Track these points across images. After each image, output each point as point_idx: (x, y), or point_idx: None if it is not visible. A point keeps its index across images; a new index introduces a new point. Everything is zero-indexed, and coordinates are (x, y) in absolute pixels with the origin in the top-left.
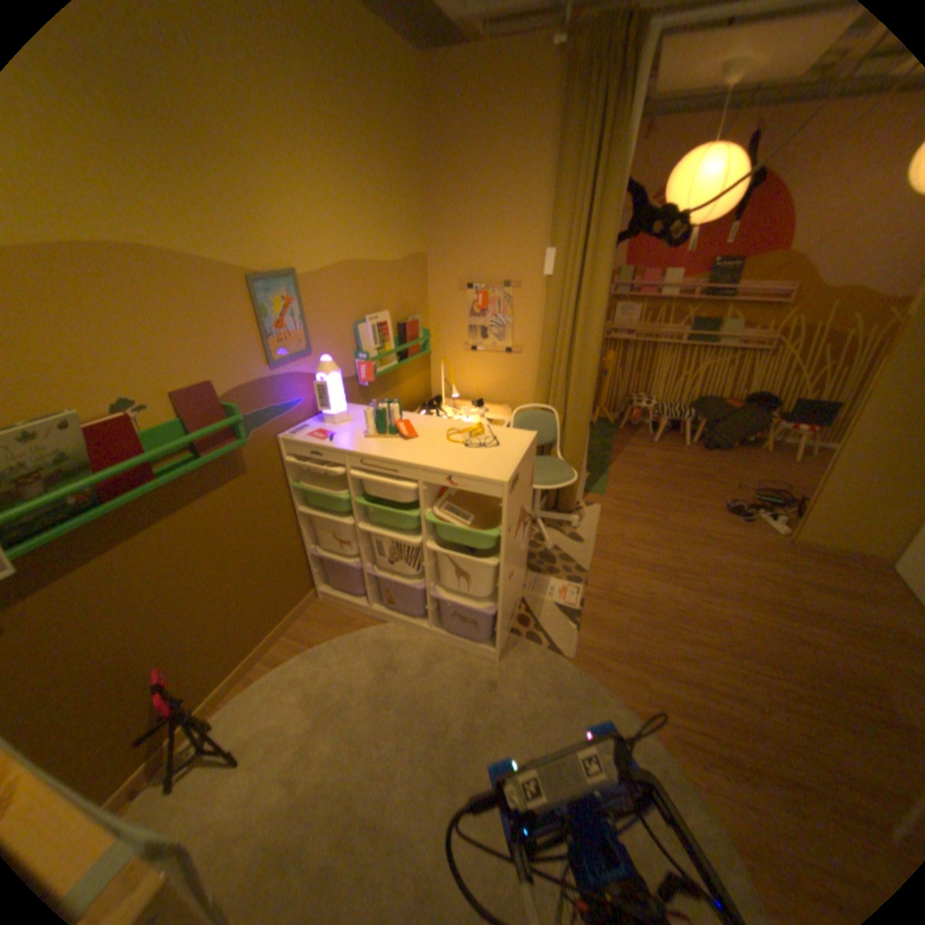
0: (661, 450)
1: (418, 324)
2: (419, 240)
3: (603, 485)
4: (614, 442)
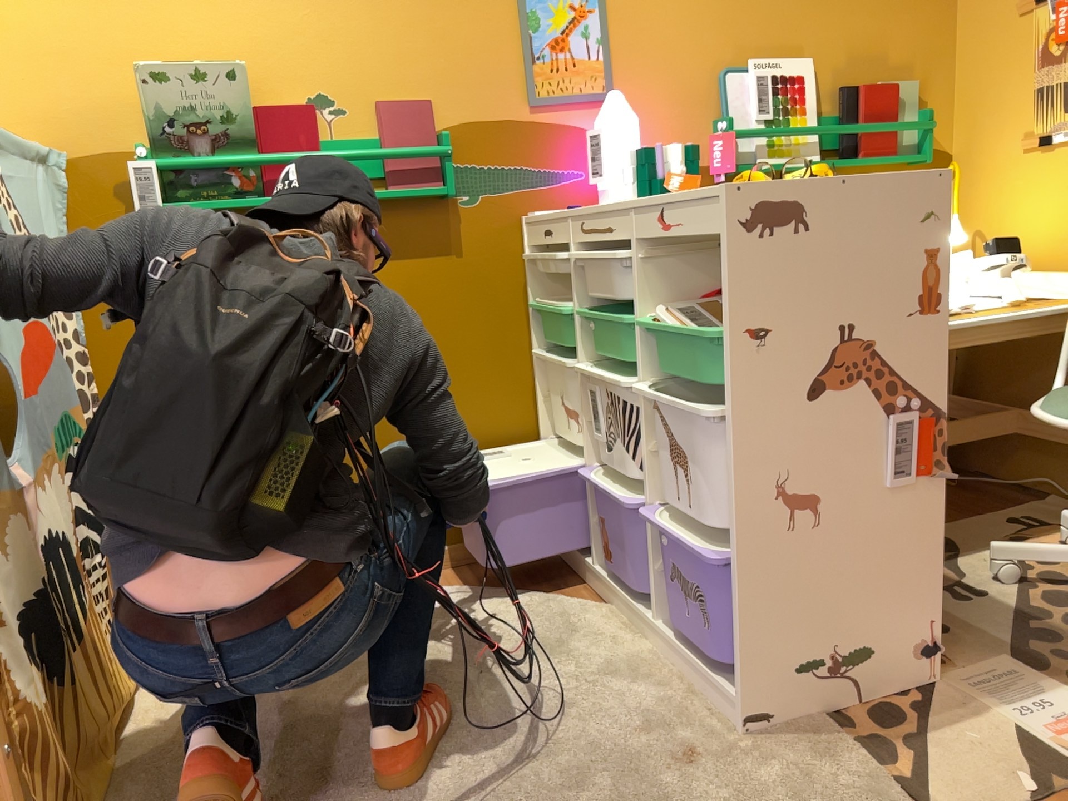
0: None
1: (896, 94)
2: None
3: None
4: None
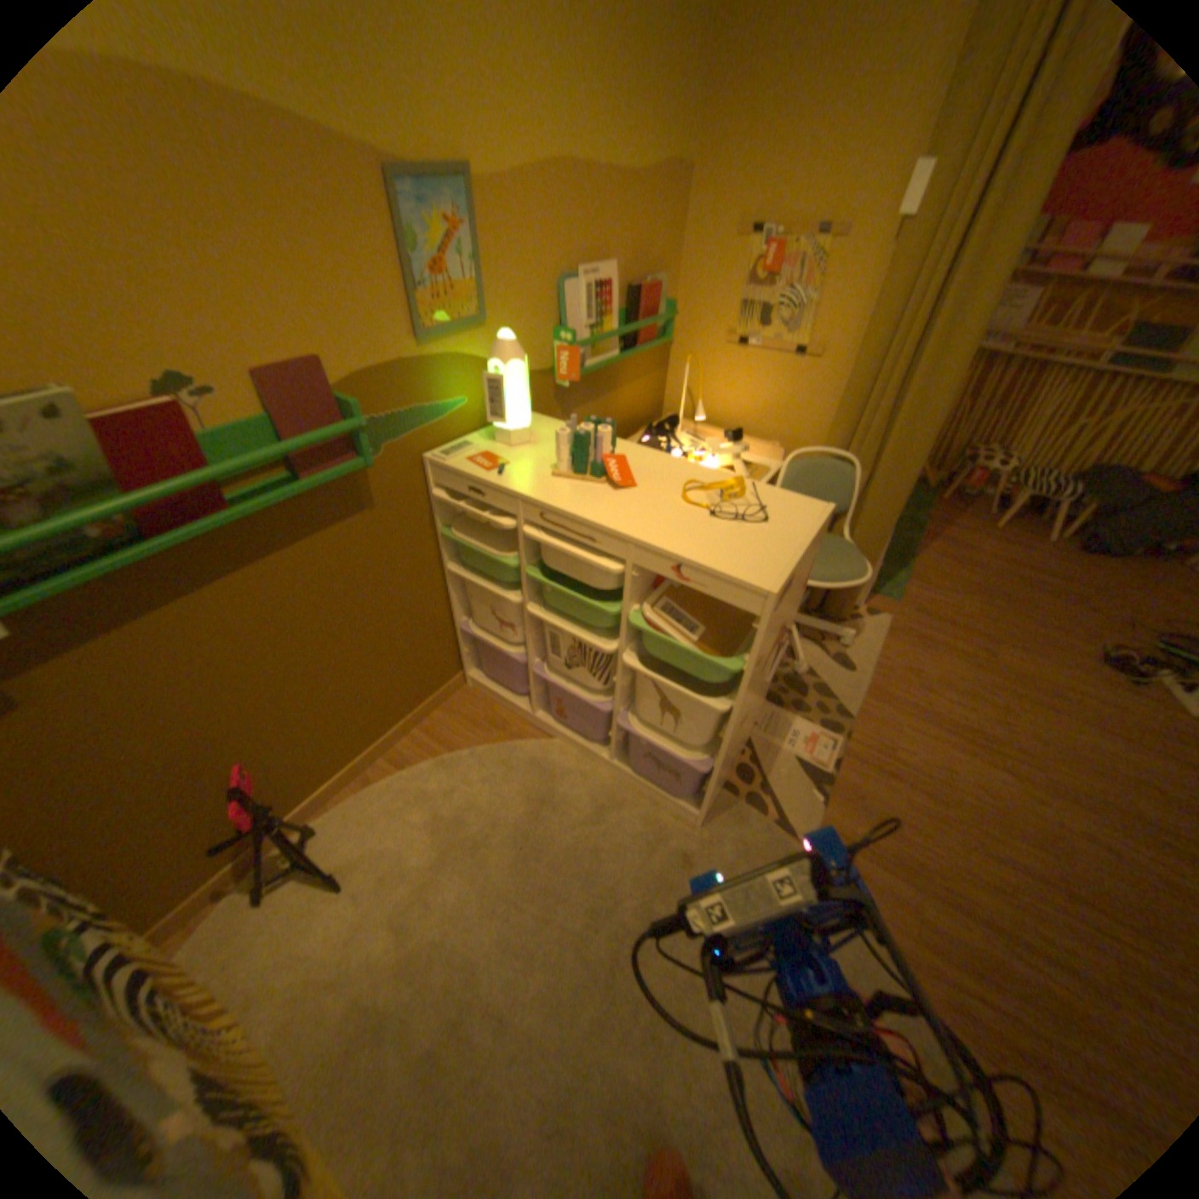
0: (1005, 543)
1: (660, 291)
2: (685, 134)
3: (900, 586)
4: (930, 519)
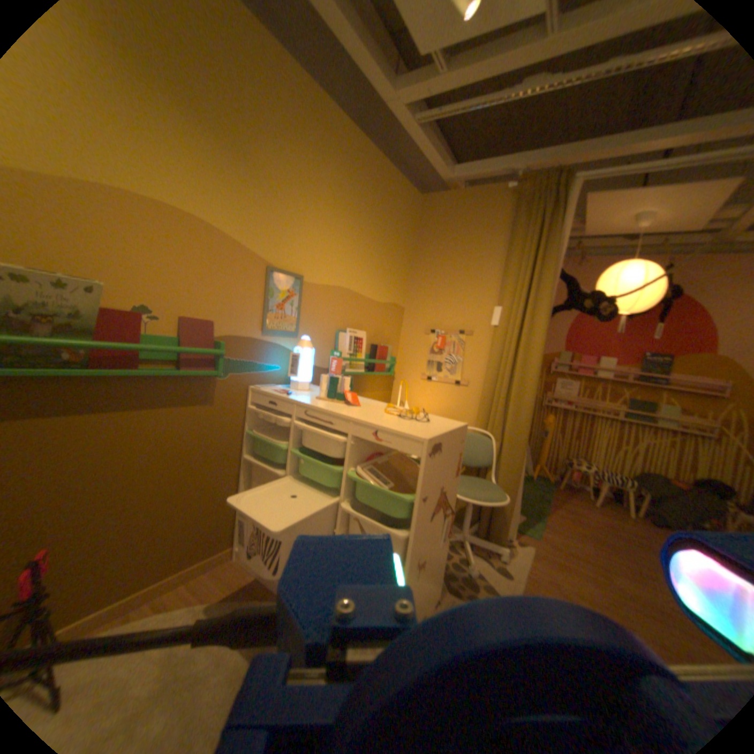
0: (604, 517)
1: (388, 350)
2: (401, 297)
3: (540, 533)
4: (554, 499)
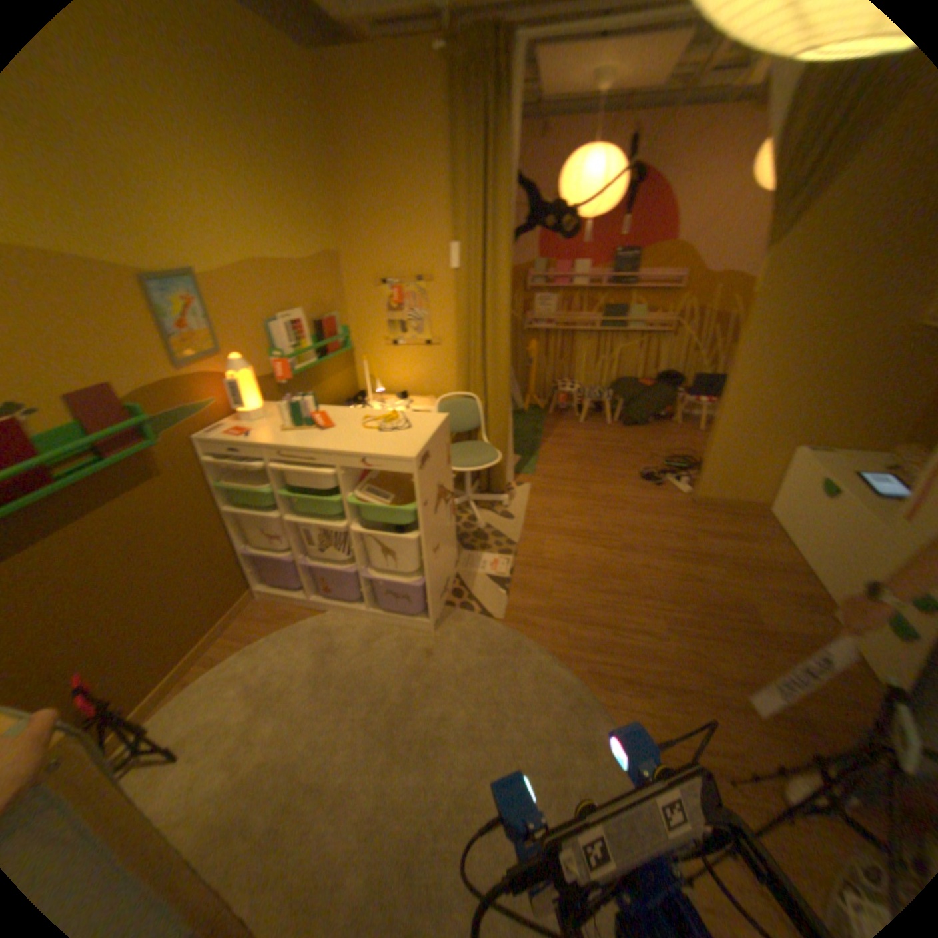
0: (584, 430)
1: (334, 321)
2: (326, 238)
3: (531, 466)
4: (543, 426)
